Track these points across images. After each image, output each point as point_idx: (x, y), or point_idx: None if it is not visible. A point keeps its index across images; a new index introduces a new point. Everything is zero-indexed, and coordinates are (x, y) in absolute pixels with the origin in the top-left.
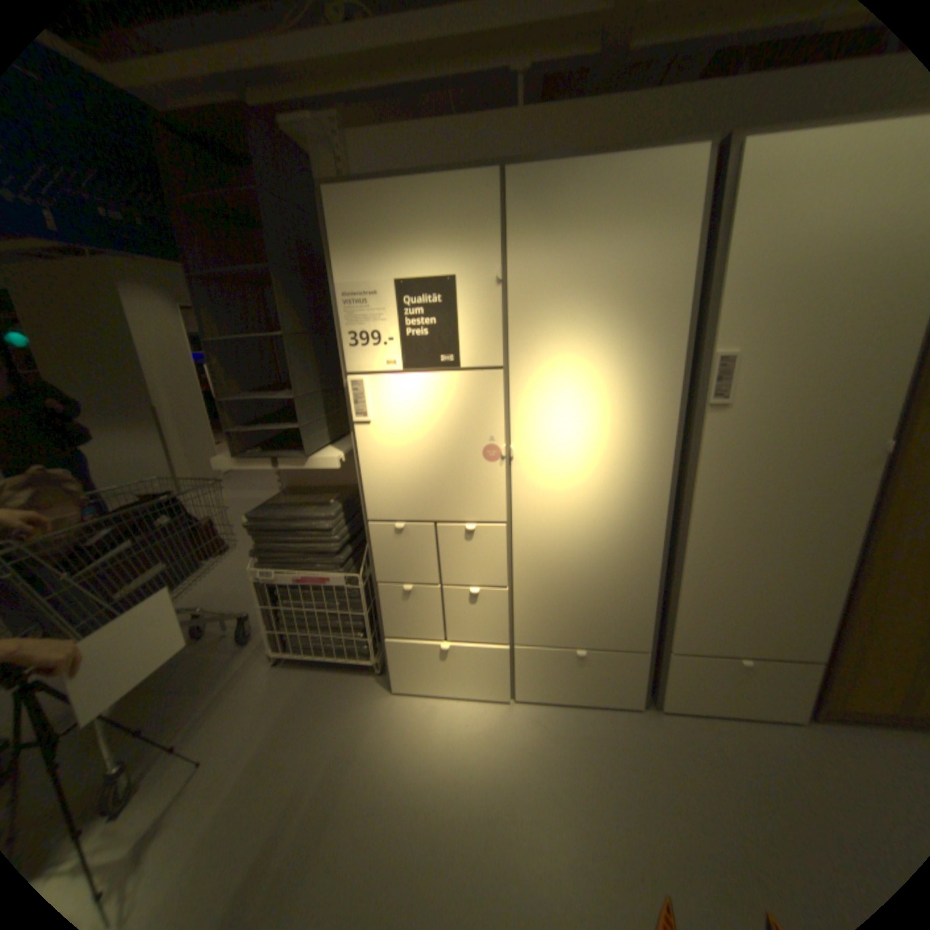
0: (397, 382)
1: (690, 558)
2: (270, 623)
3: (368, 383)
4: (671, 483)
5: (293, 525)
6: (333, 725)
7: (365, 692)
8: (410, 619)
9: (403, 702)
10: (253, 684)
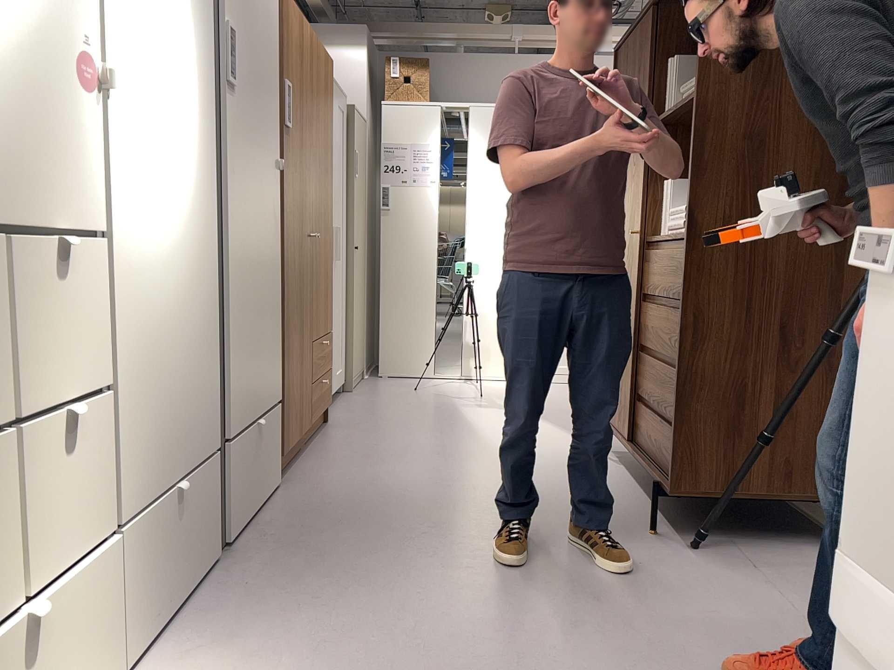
0: None
1: (228, 288)
2: None
3: None
4: (210, 181)
5: None
6: None
7: None
8: None
9: None
10: None
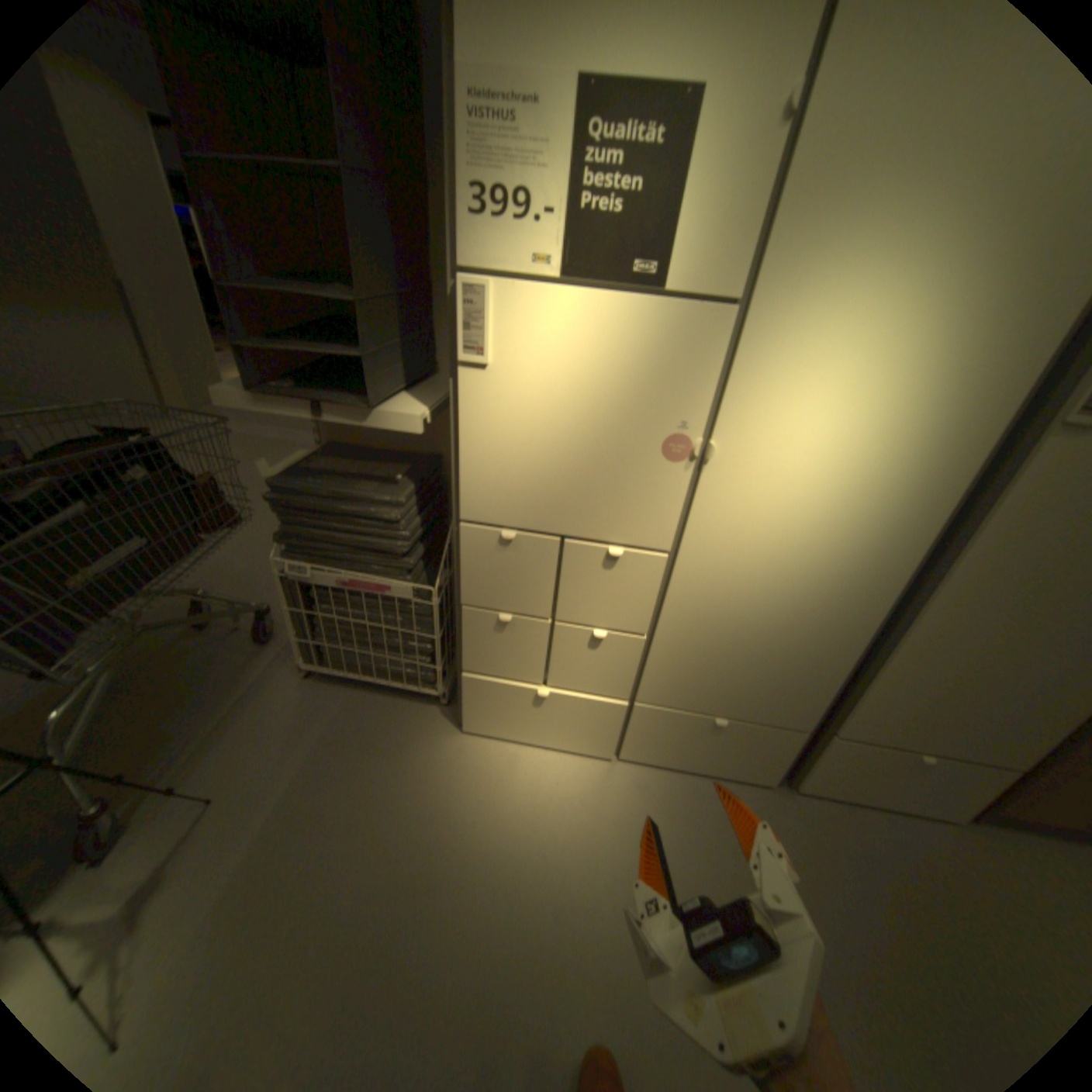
0: (545, 300)
1: (917, 636)
2: (302, 629)
3: (493, 294)
4: (938, 533)
5: (341, 507)
6: (387, 766)
7: (427, 726)
8: (501, 655)
9: (476, 744)
10: (278, 699)
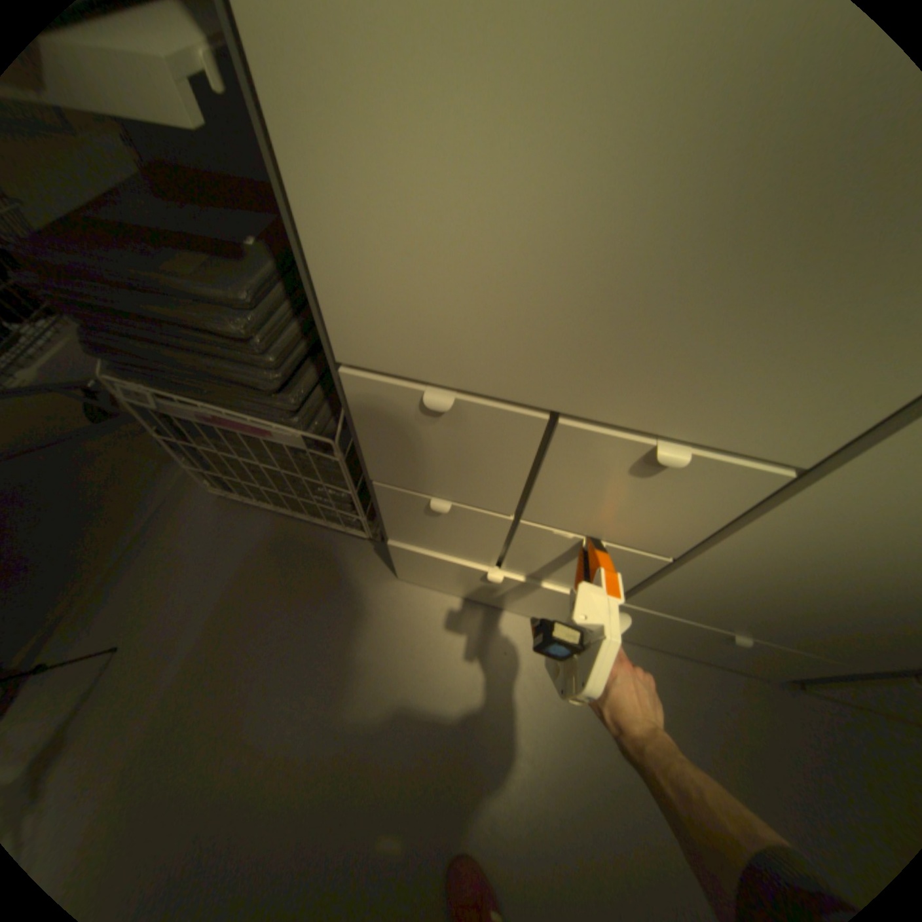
0: None
1: None
2: (190, 457)
3: None
4: None
5: (145, 303)
6: (310, 616)
7: (358, 567)
8: (438, 535)
9: (413, 594)
10: (192, 521)
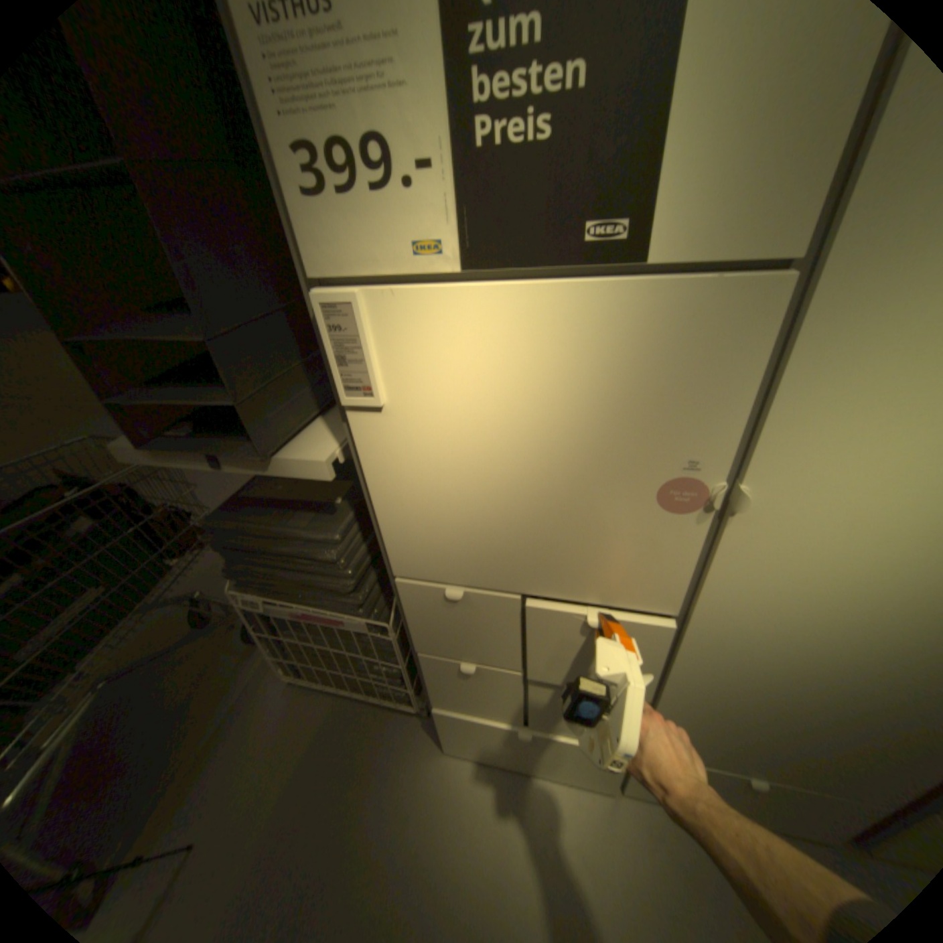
0: (445, 306)
1: None
2: (273, 648)
3: (366, 309)
4: None
5: (275, 545)
6: (365, 800)
7: (407, 744)
8: (471, 698)
9: (459, 769)
10: (264, 710)
